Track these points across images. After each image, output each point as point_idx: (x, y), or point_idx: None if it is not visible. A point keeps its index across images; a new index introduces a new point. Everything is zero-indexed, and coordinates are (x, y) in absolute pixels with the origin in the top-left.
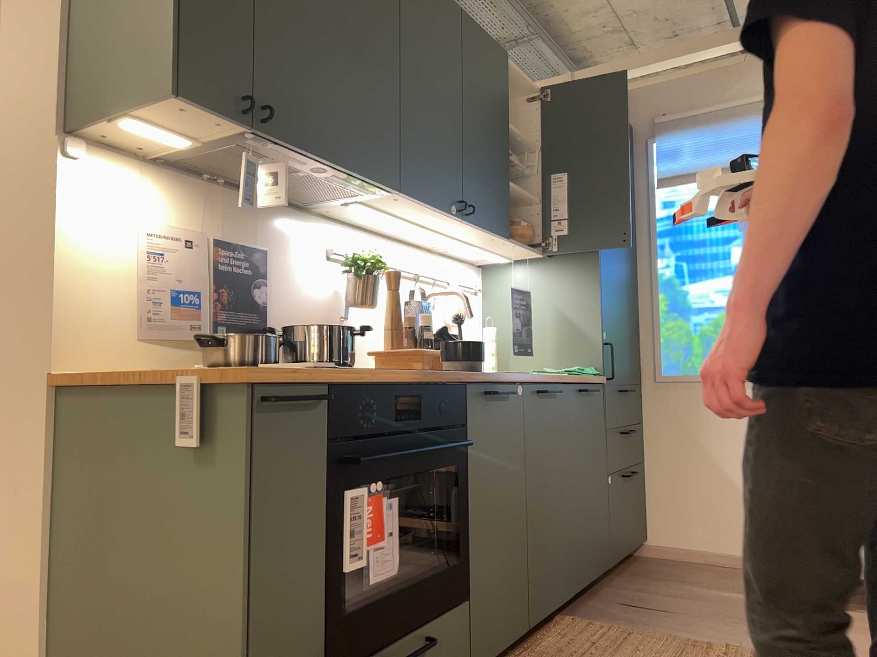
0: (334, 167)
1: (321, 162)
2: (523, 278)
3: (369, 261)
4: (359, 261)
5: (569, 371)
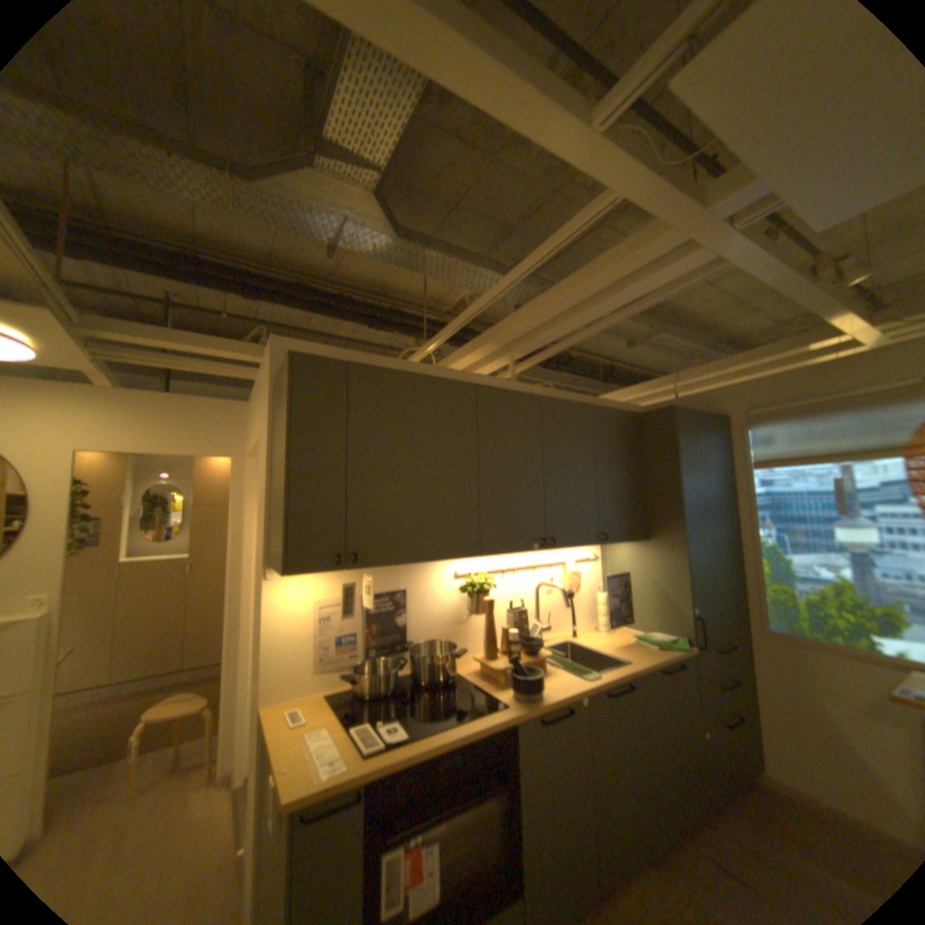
0: (420, 563)
1: (408, 564)
2: (628, 553)
3: (476, 589)
4: (469, 590)
5: (661, 644)
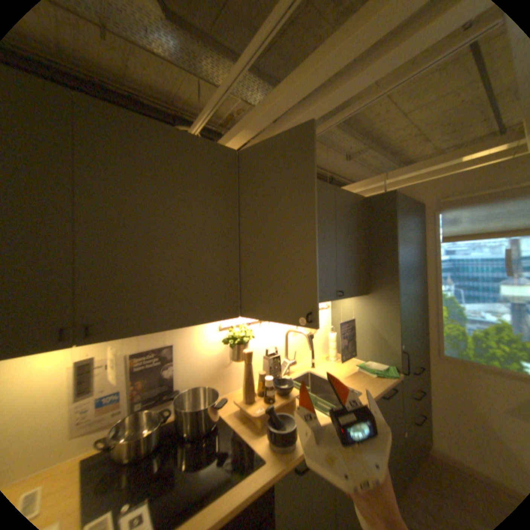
0: (175, 327)
1: (162, 330)
2: (352, 303)
3: (237, 340)
4: (230, 342)
5: (377, 372)
